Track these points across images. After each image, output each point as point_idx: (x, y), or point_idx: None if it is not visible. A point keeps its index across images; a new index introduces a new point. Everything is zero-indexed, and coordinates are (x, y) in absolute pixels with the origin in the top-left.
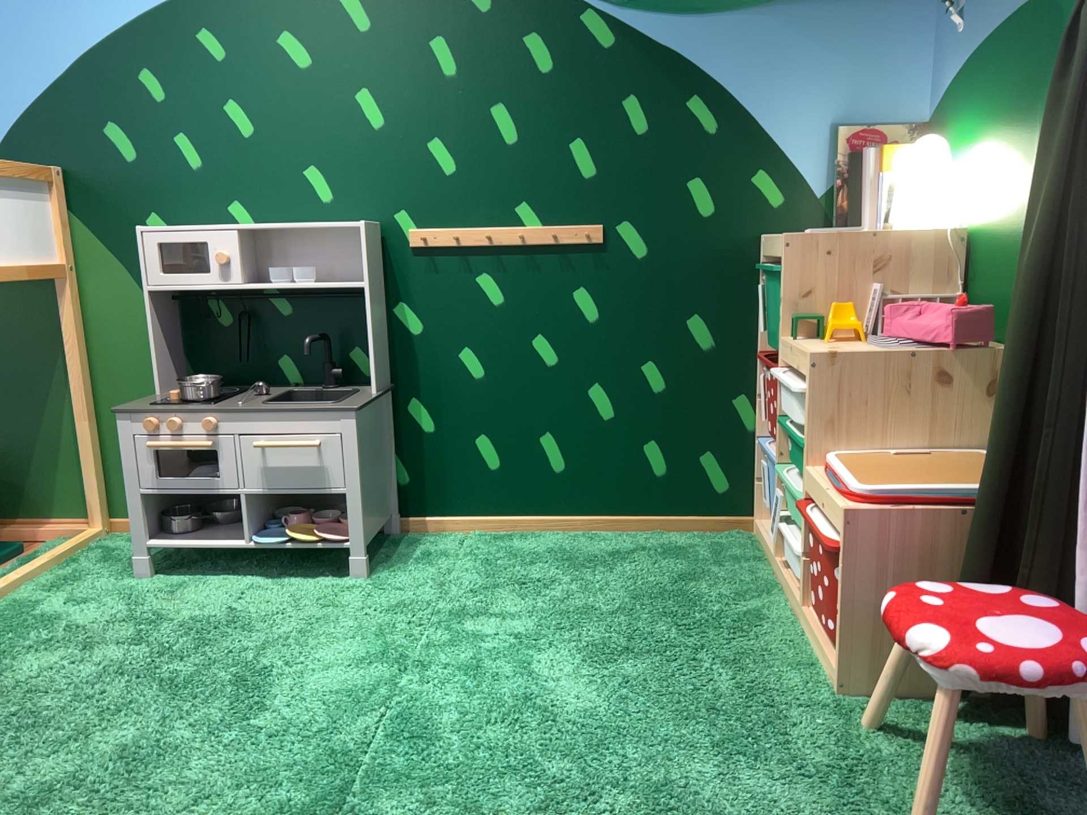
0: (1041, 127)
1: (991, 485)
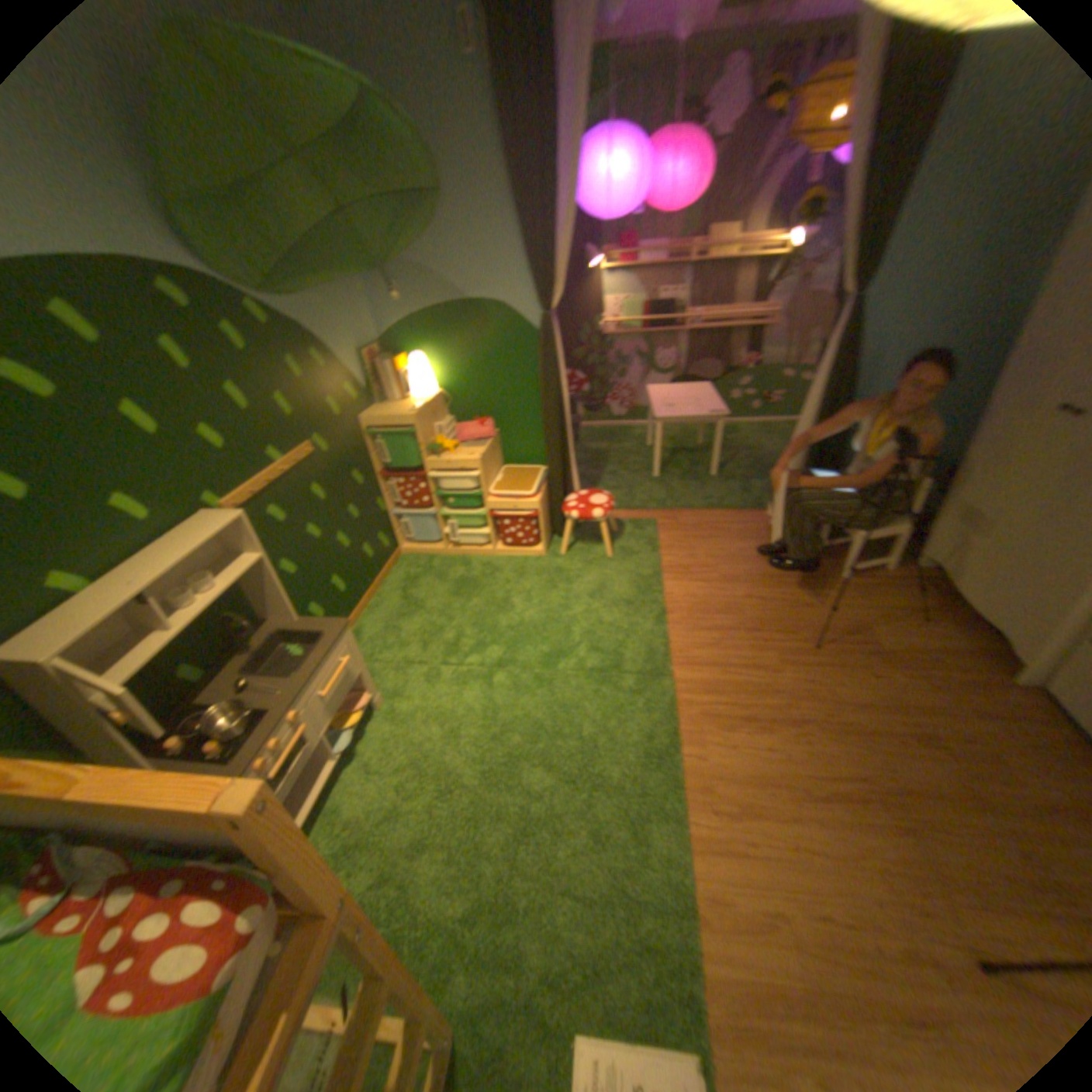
0: (483, 351)
1: (552, 473)
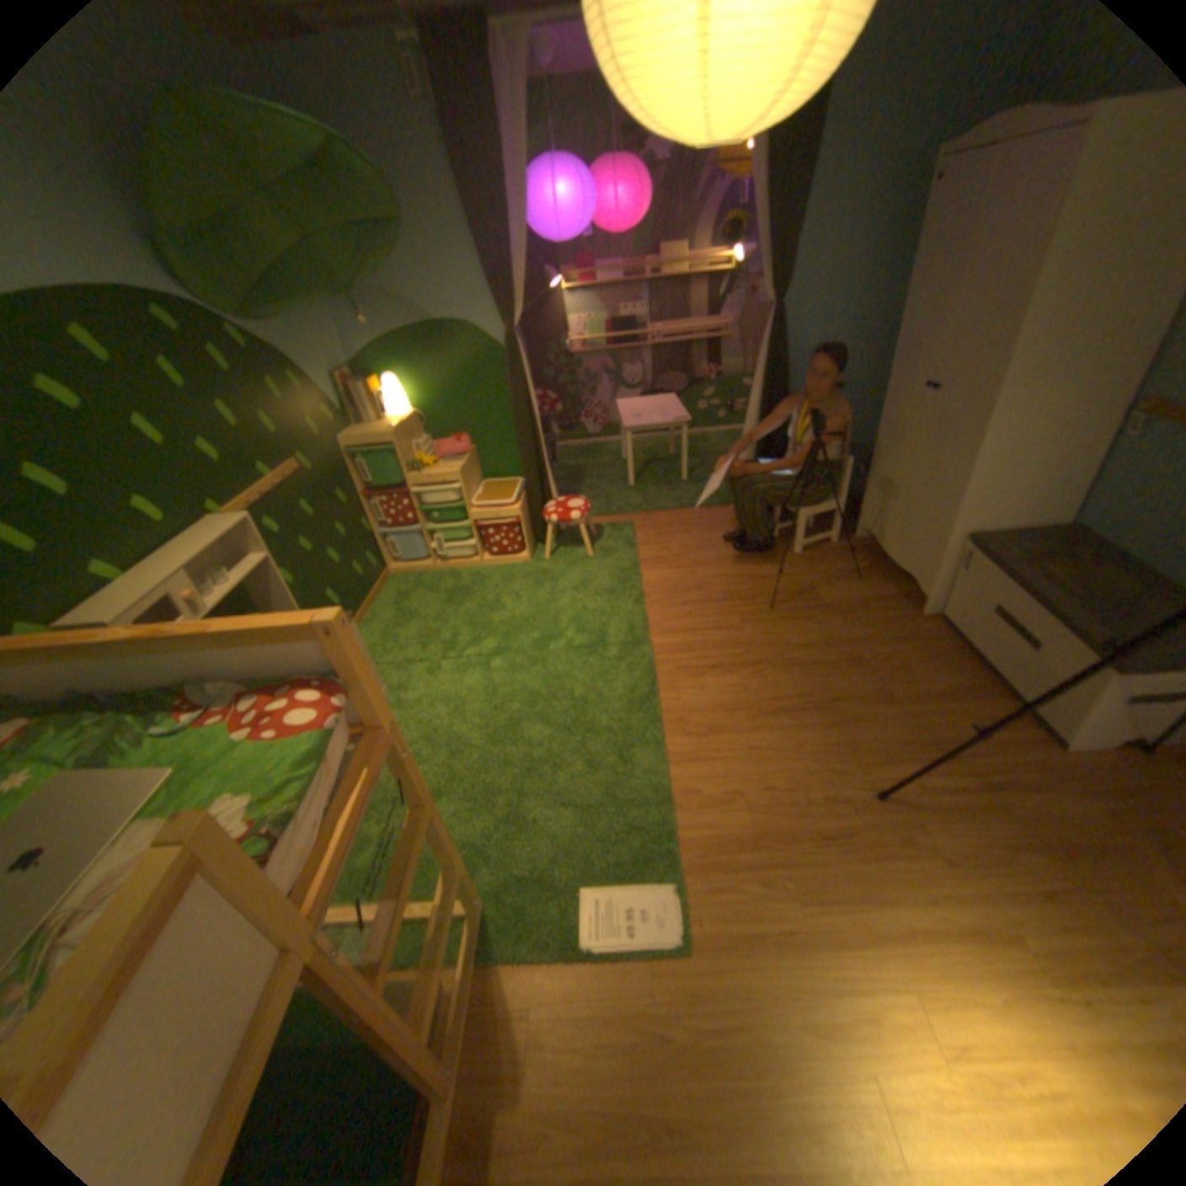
0: (451, 371)
1: (528, 483)
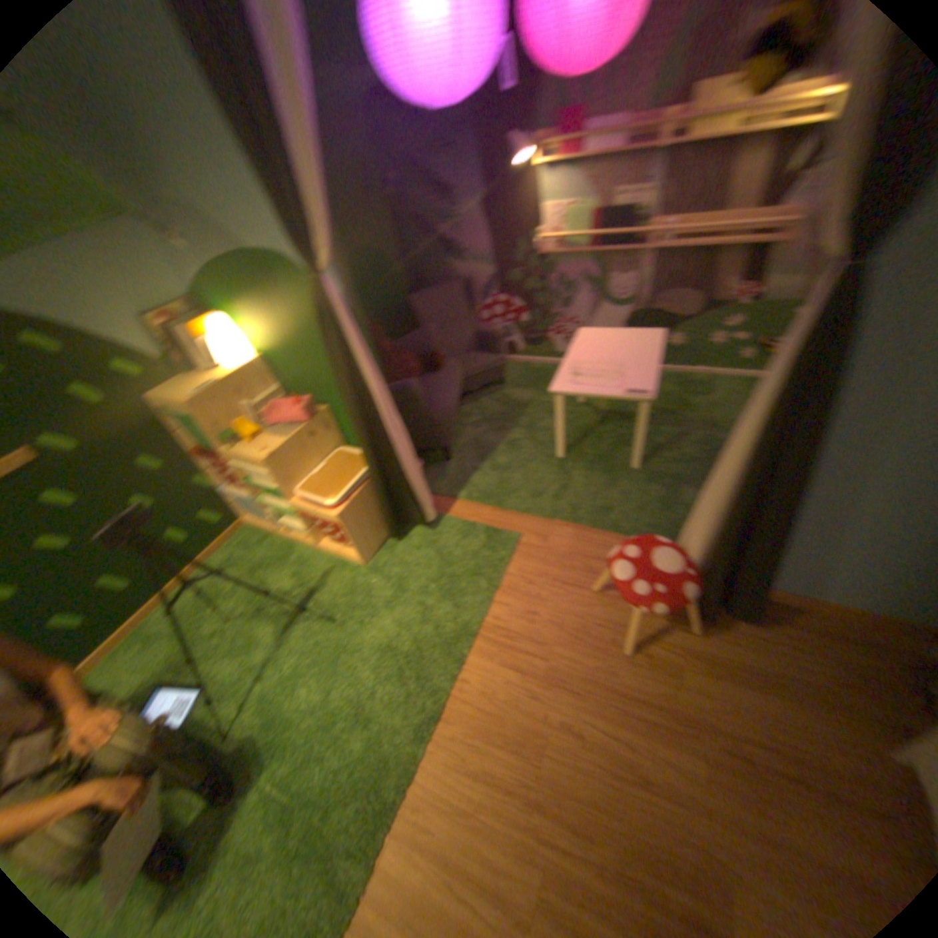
0: (282, 317)
1: (368, 476)
